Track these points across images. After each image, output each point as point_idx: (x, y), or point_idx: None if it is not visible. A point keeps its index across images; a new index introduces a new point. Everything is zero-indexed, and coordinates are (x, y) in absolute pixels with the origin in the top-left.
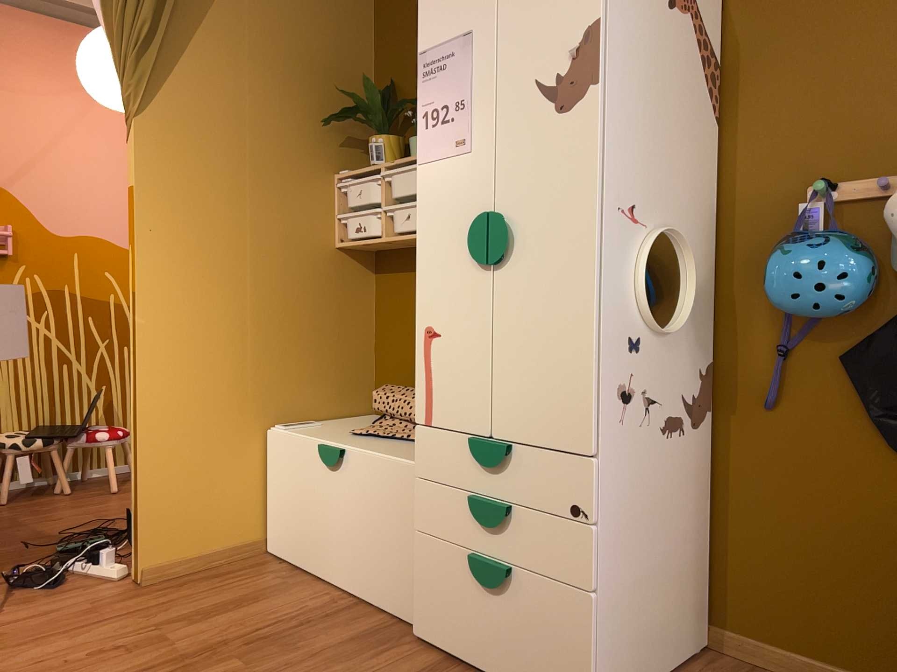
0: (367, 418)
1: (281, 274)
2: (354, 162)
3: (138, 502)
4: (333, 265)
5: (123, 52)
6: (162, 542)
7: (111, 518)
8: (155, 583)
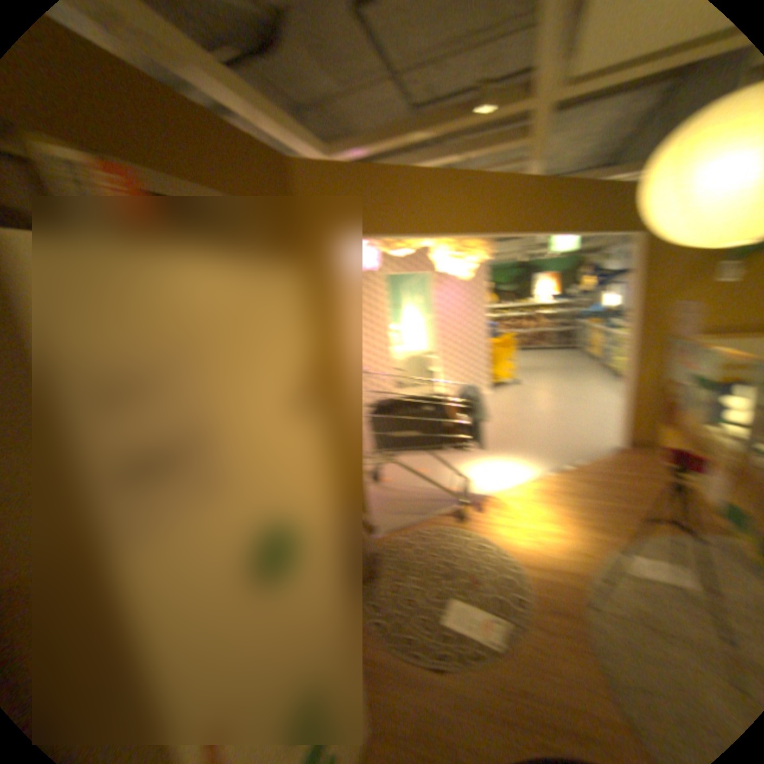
0: None
1: None
2: None
3: None
4: None
5: None
6: None
7: None
8: None
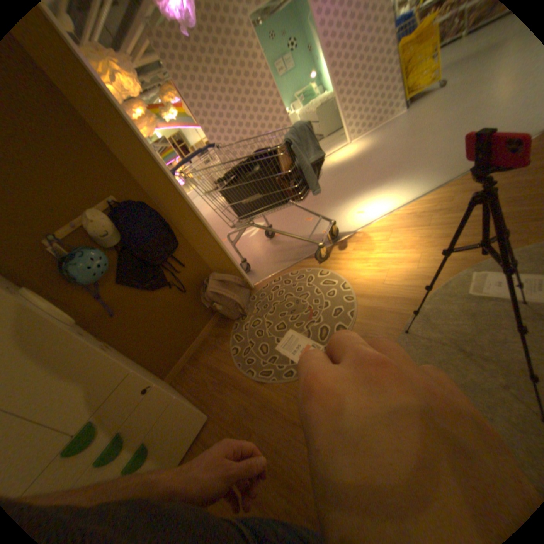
0: None
1: None
2: None
3: None
4: None
5: None
6: None
7: None
8: None
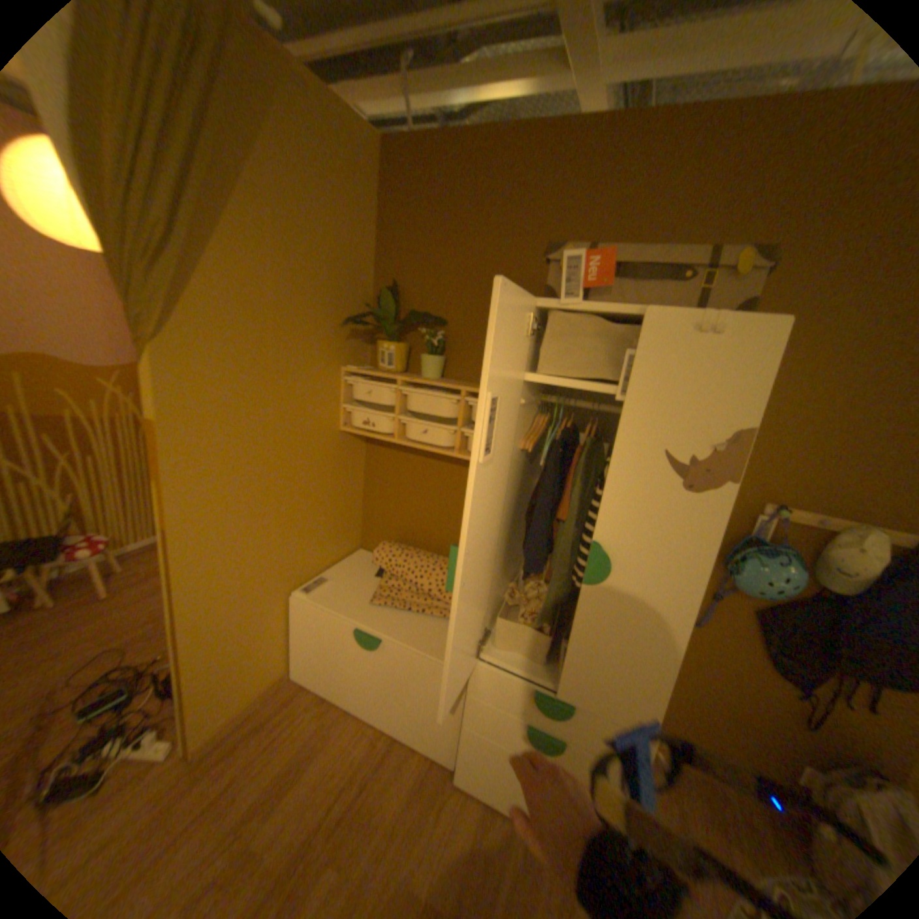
0: (362, 558)
1: (300, 467)
2: (357, 352)
3: (186, 704)
4: (339, 446)
5: (123, 257)
6: (210, 720)
7: (121, 647)
8: (208, 754)
